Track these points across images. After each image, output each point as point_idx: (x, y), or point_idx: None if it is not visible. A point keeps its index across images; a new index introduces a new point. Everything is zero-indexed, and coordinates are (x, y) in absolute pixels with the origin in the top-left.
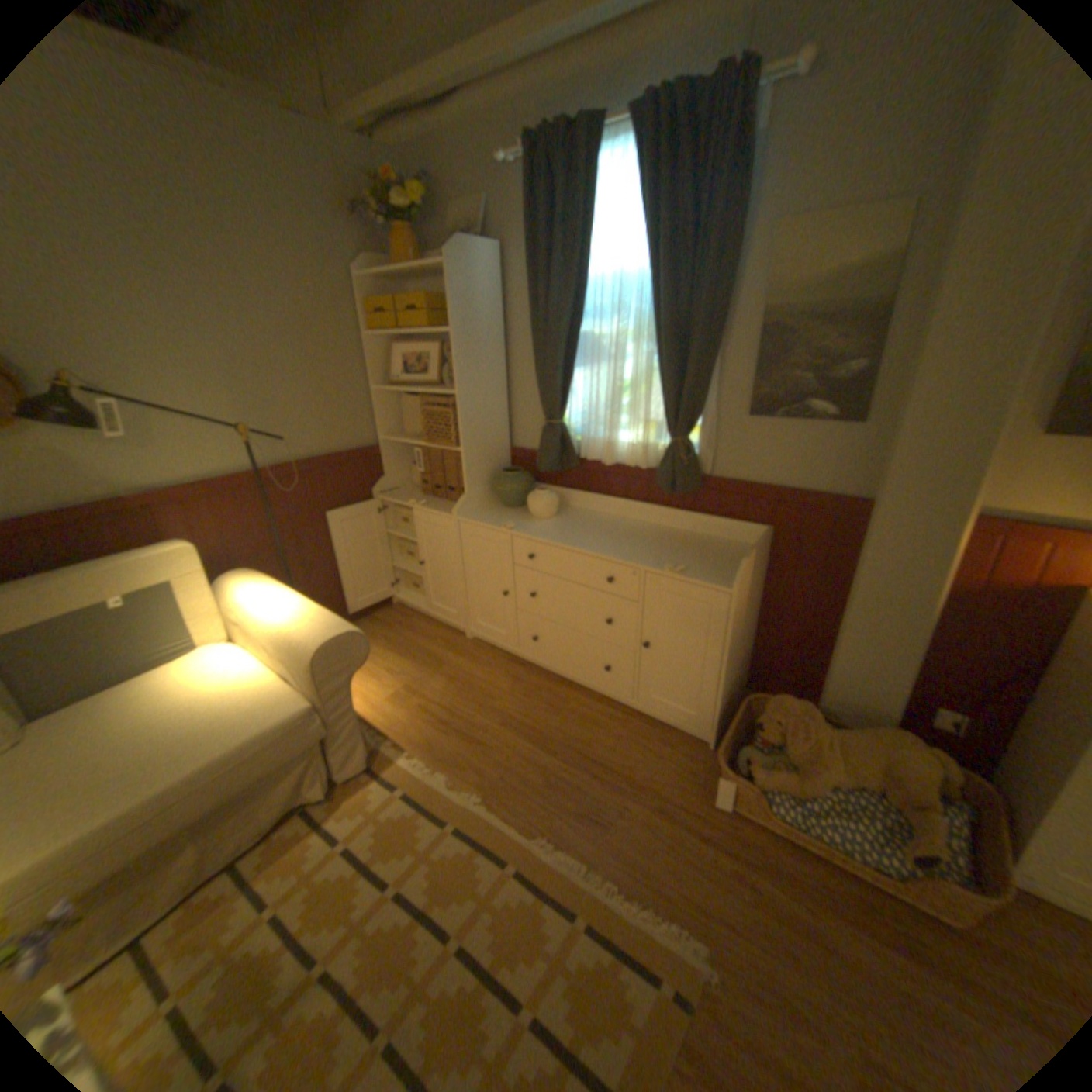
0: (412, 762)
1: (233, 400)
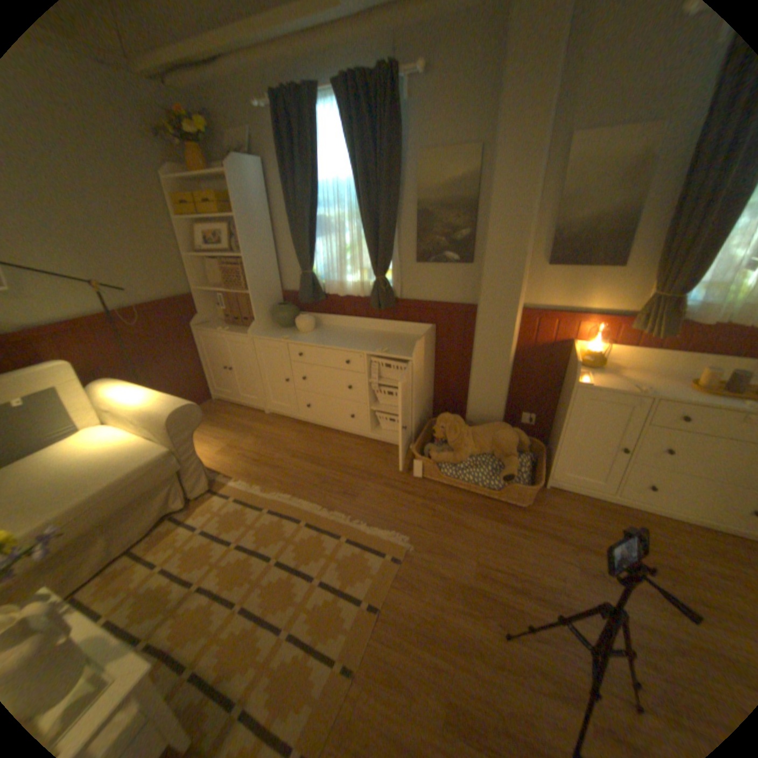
0: (237, 483)
1: (81, 264)
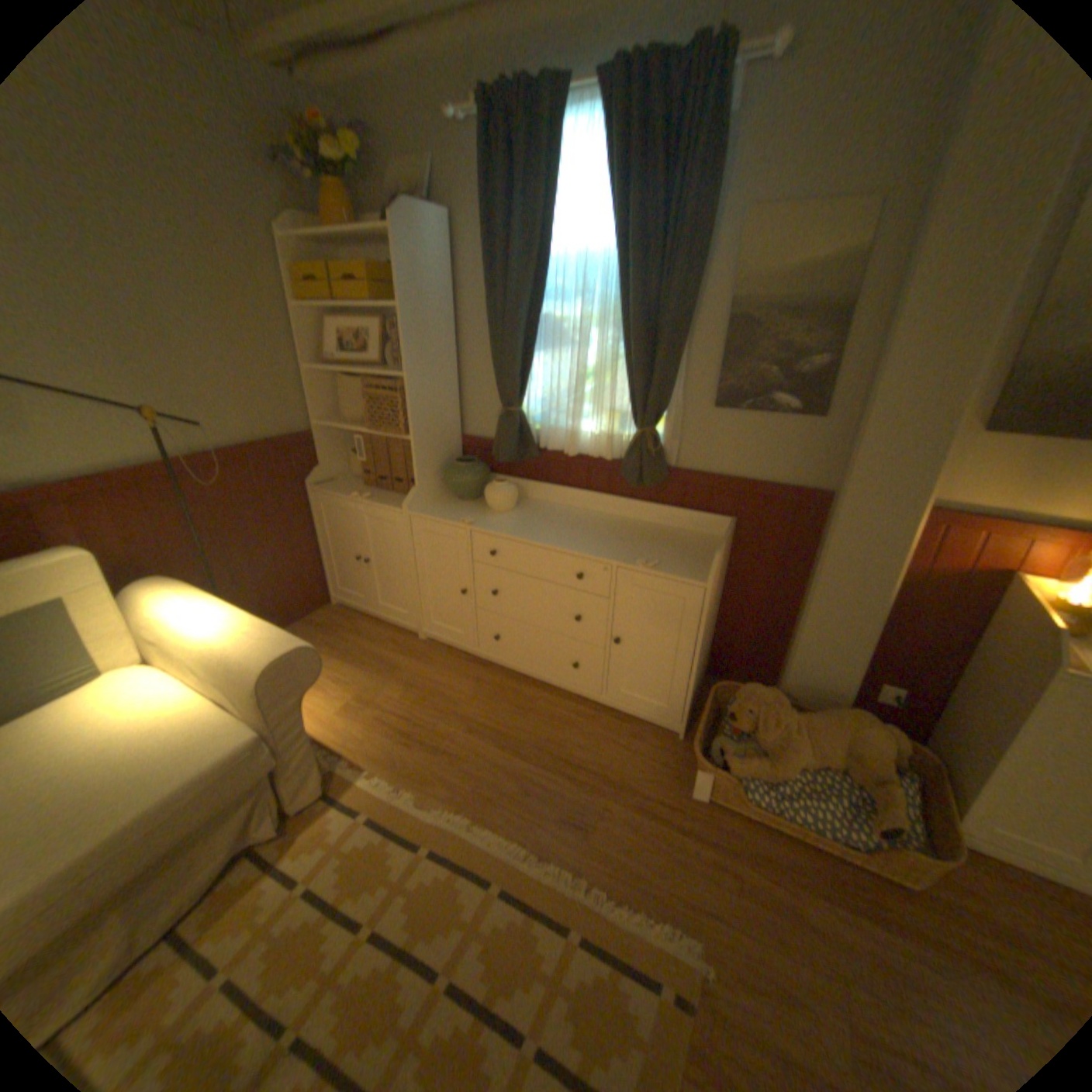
0: (373, 782)
1: (132, 378)
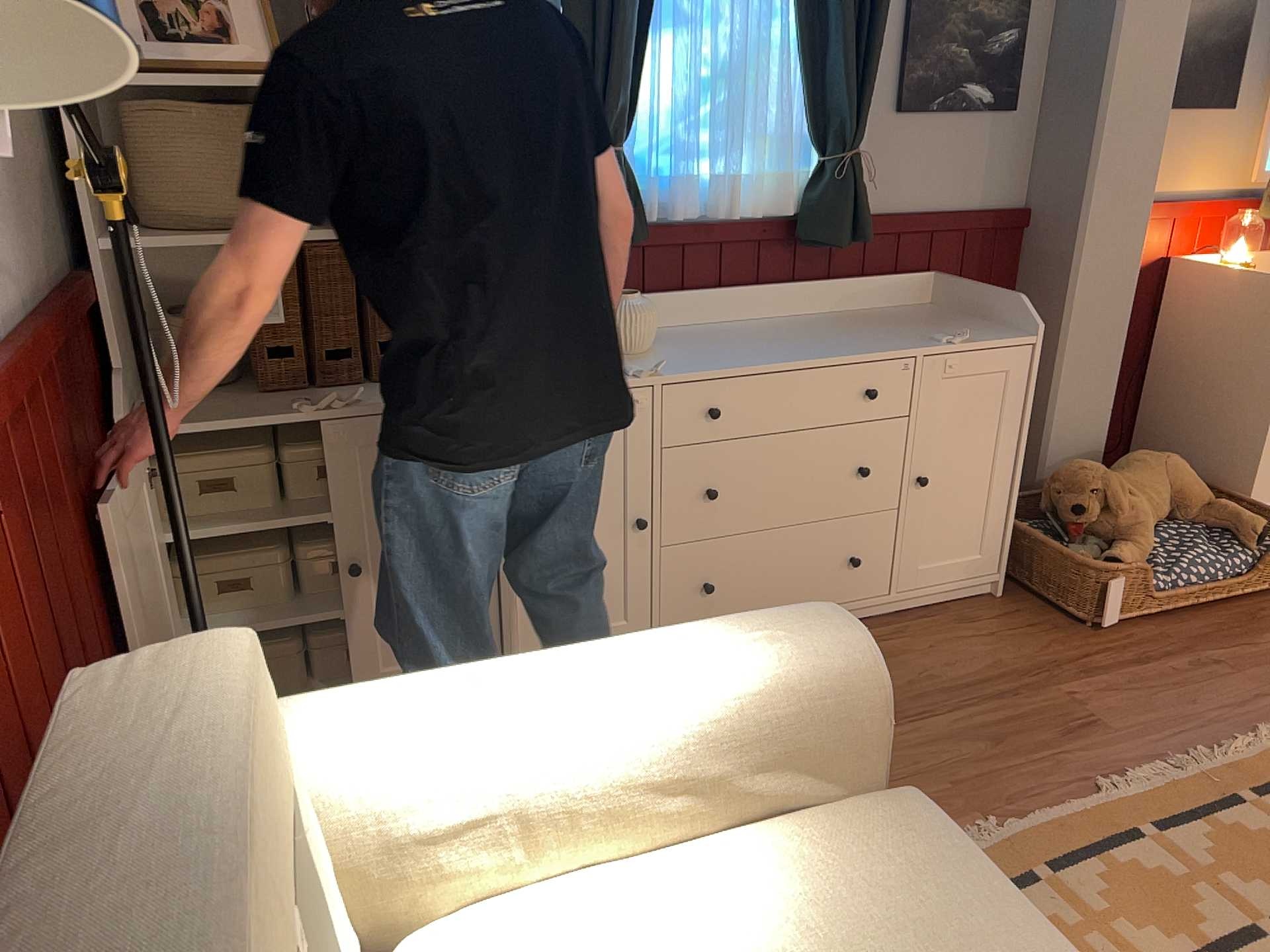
0: None
1: None
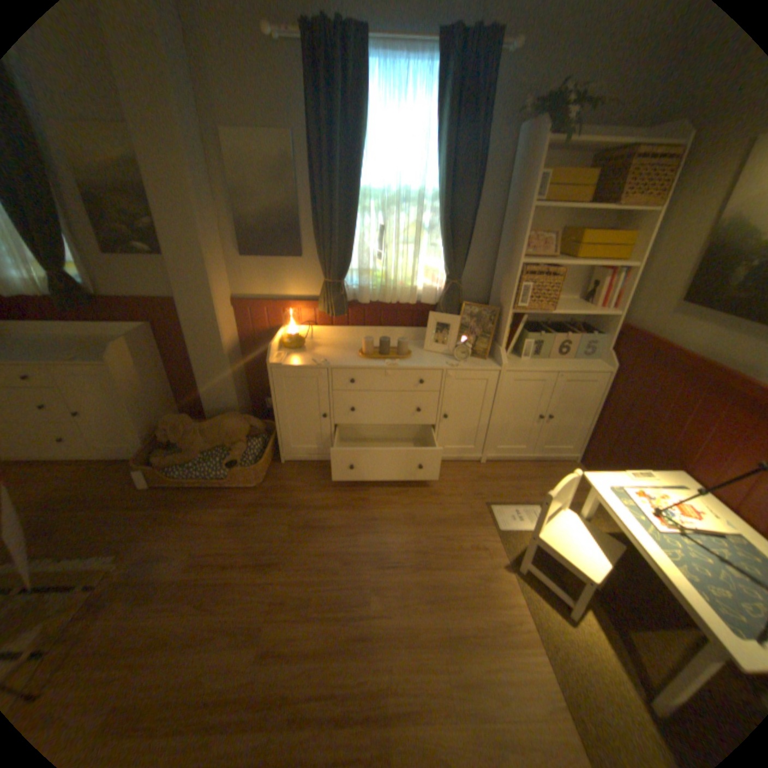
0: None
1: None
